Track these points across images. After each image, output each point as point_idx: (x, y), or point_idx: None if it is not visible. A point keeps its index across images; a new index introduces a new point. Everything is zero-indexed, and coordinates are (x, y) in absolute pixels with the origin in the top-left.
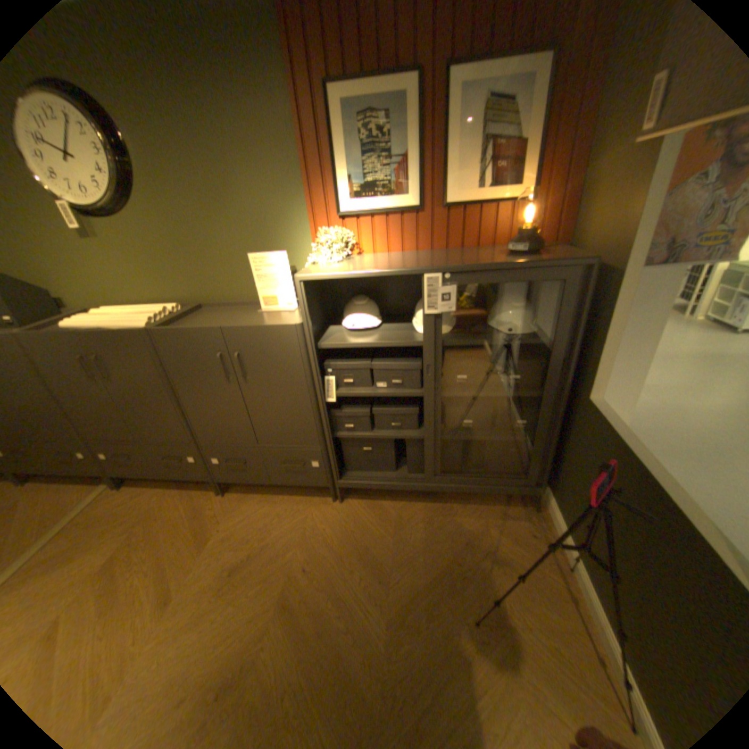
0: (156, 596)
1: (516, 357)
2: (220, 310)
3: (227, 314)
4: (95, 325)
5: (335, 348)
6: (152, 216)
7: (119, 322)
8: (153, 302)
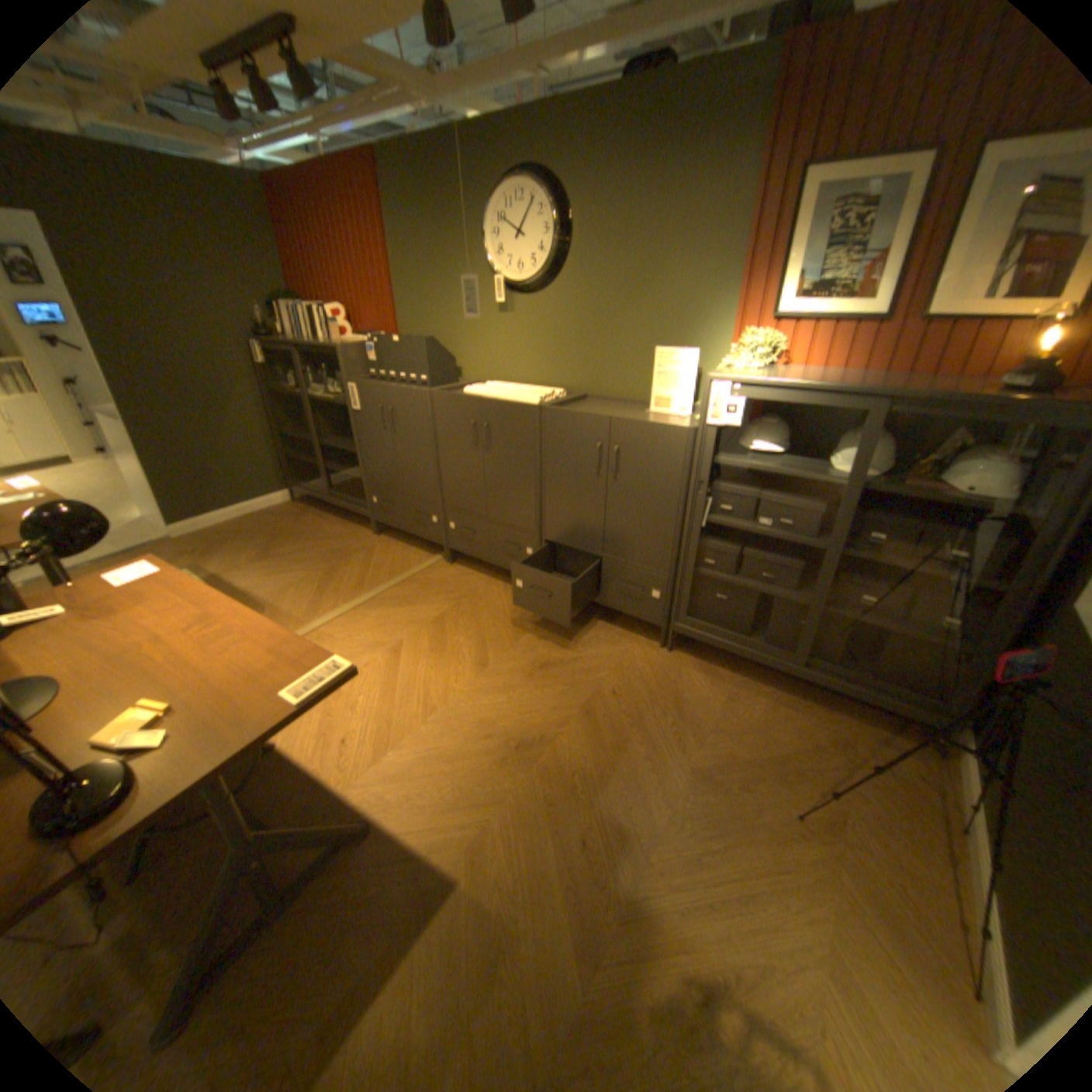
0: (477, 658)
1: (972, 529)
2: (605, 405)
3: (612, 409)
4: (494, 396)
5: (724, 465)
6: (570, 298)
7: (515, 397)
8: (539, 386)
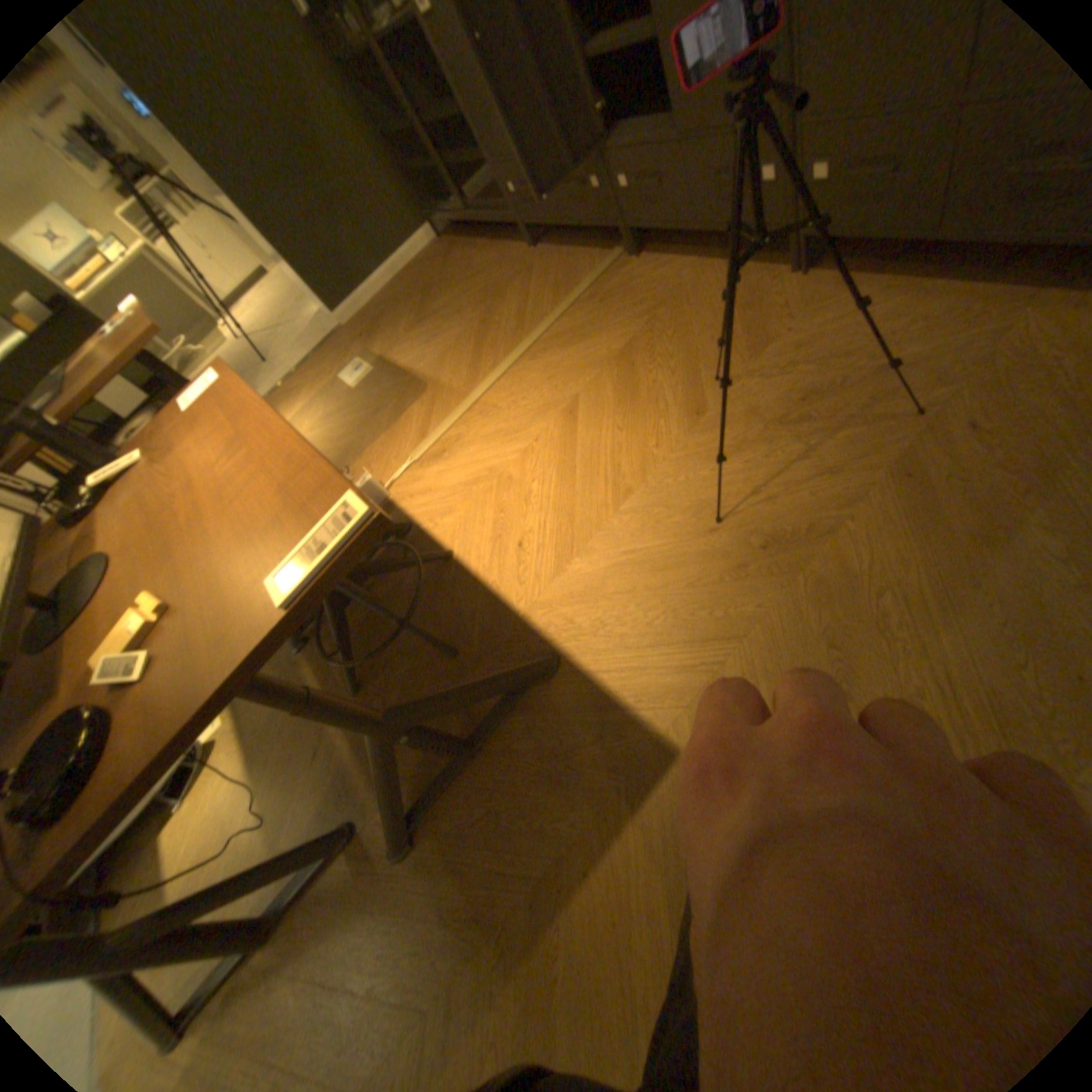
0: (689, 400)
1: None
2: None
3: None
4: None
5: None
6: None
7: None
8: None
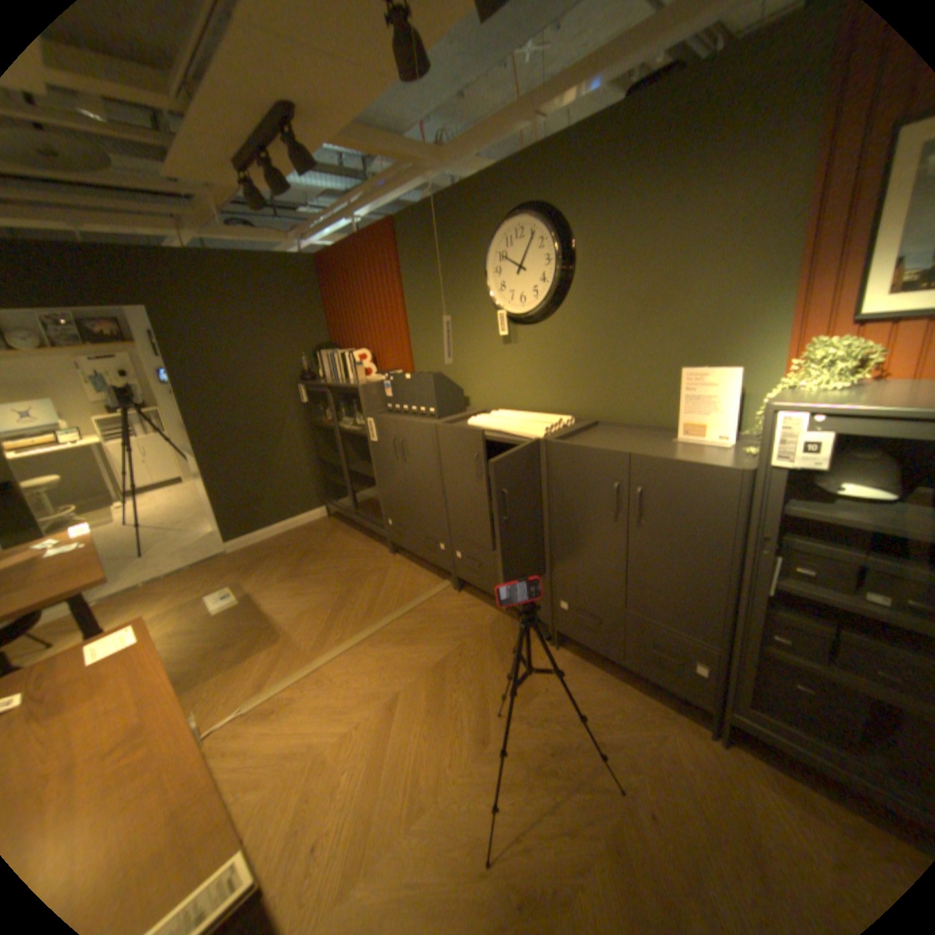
0: (478, 729)
1: None
2: (620, 431)
3: (630, 437)
4: (497, 428)
5: (803, 516)
6: (576, 323)
7: (519, 429)
8: (546, 412)
